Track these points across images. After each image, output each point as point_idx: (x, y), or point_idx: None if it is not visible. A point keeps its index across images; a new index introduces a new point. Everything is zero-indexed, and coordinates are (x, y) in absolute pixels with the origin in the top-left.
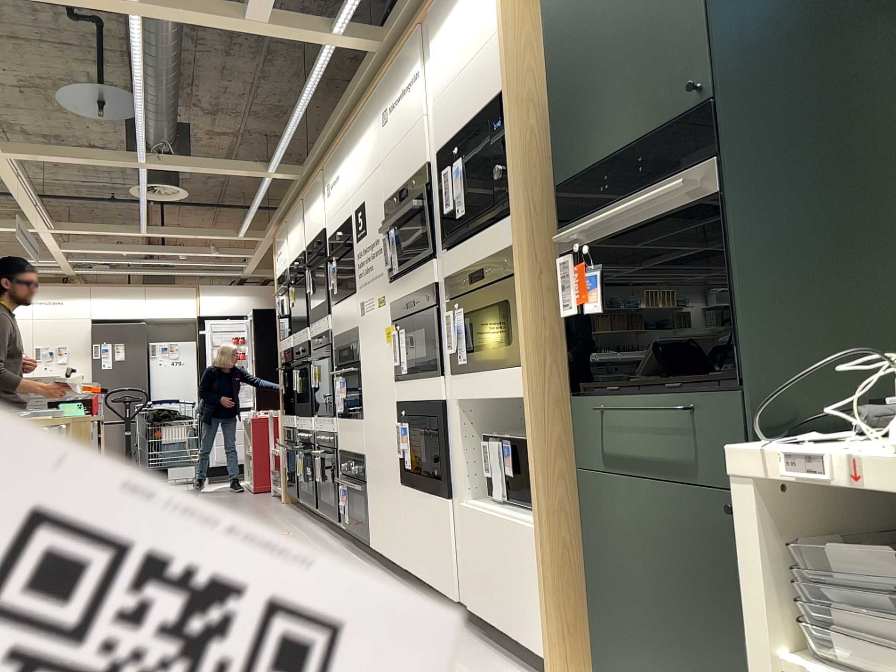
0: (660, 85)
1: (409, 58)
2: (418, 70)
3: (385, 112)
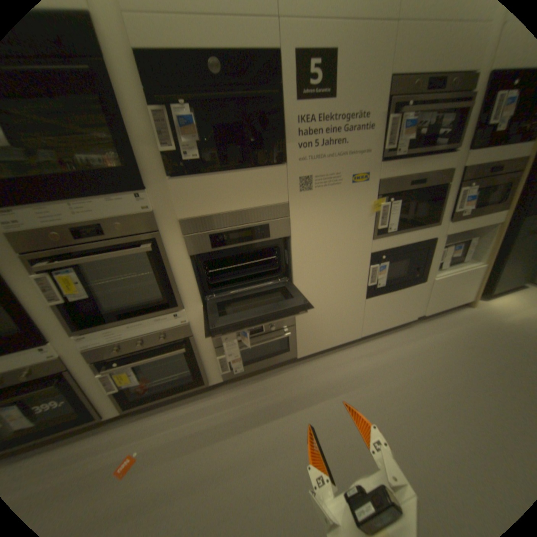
0: None
1: None
2: None
3: None
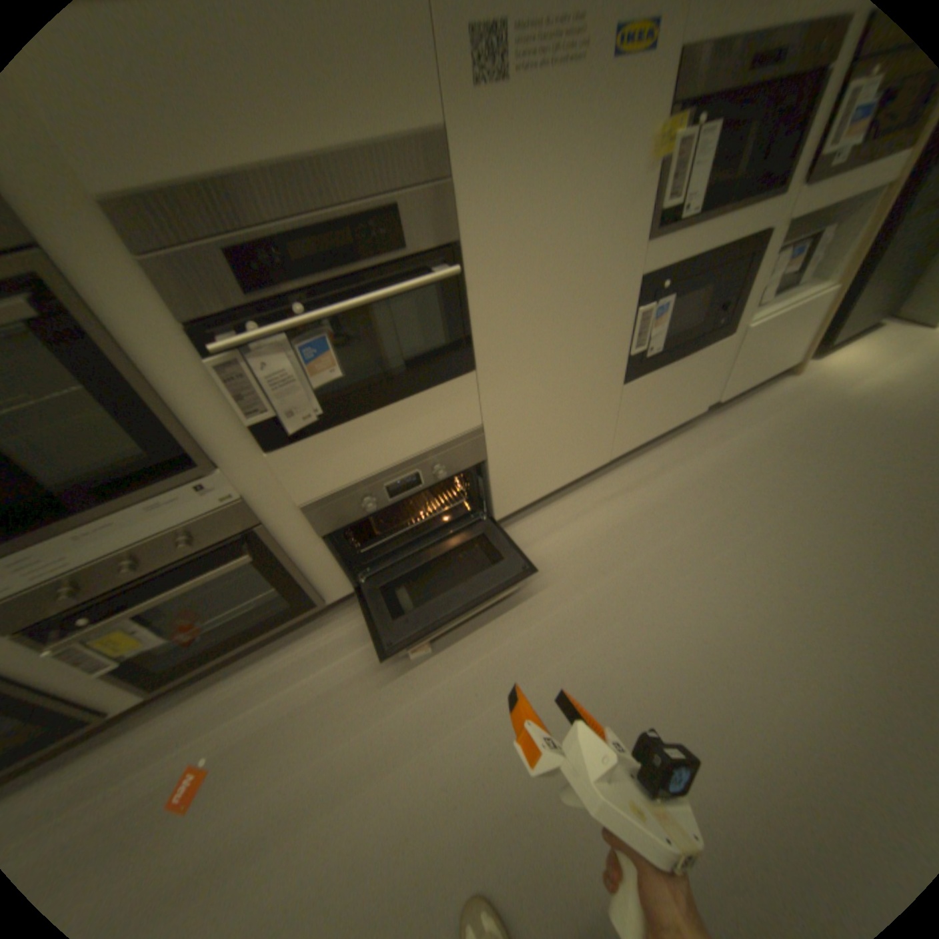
0: None
1: None
2: None
3: None
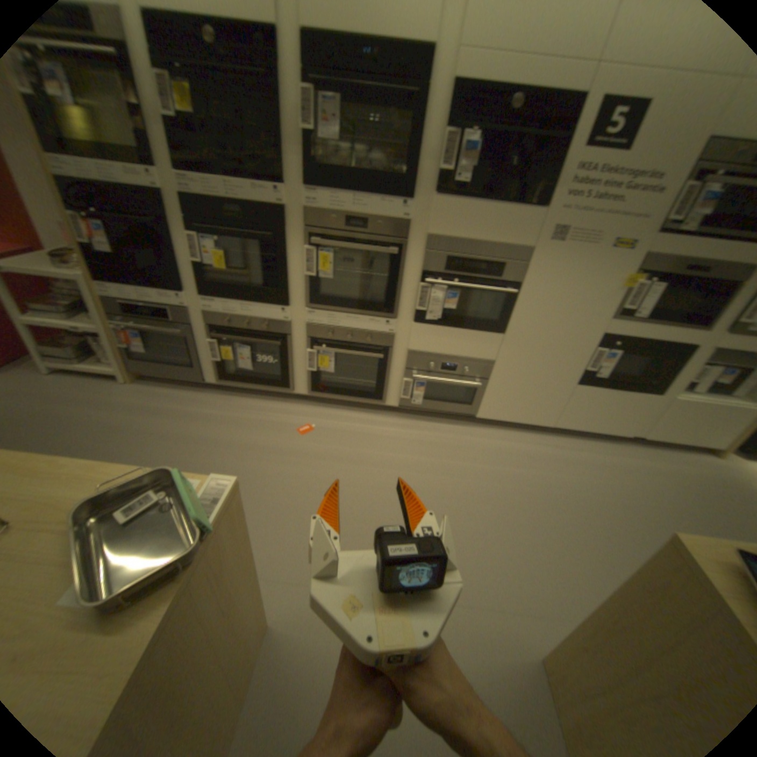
0: None
1: None
2: None
3: None
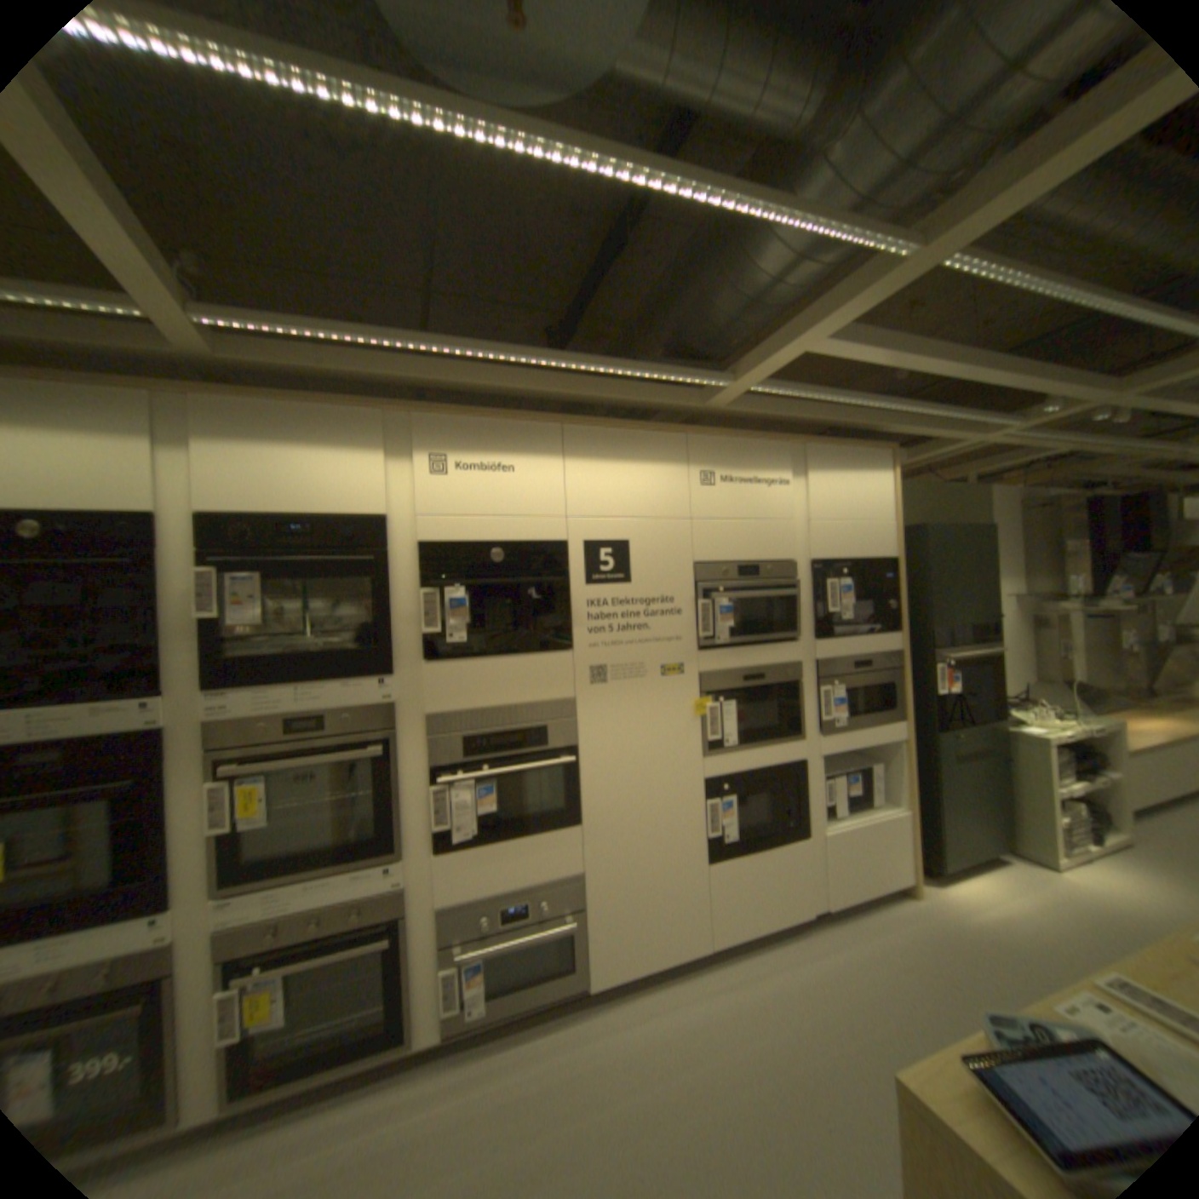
0: (983, 607)
1: (769, 457)
2: (785, 478)
3: (708, 474)
